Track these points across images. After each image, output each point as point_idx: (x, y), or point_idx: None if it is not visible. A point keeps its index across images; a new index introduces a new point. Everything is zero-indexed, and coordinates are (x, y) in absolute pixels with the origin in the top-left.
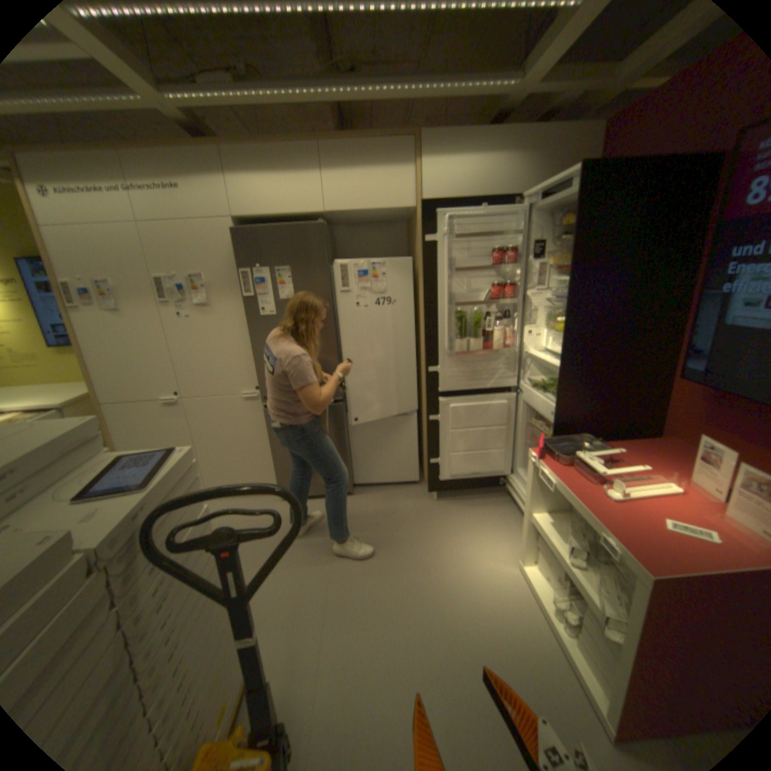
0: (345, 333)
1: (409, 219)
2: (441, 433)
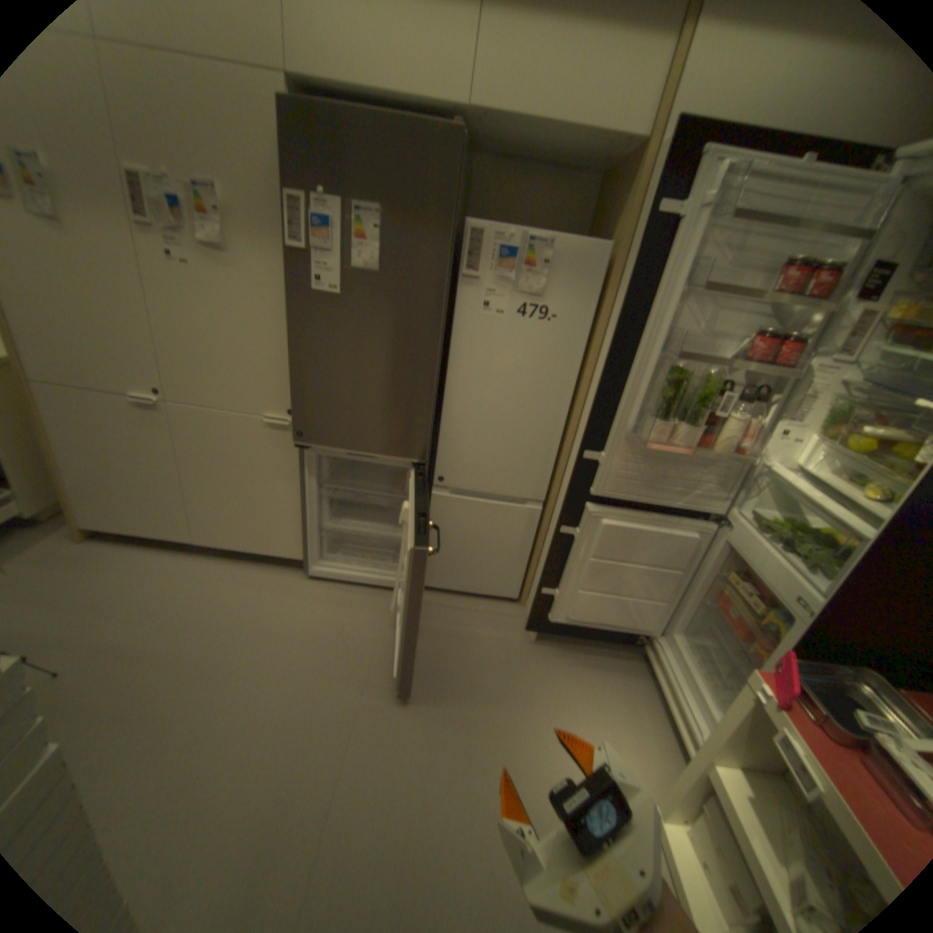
0: (455, 352)
1: (614, 167)
2: (574, 556)
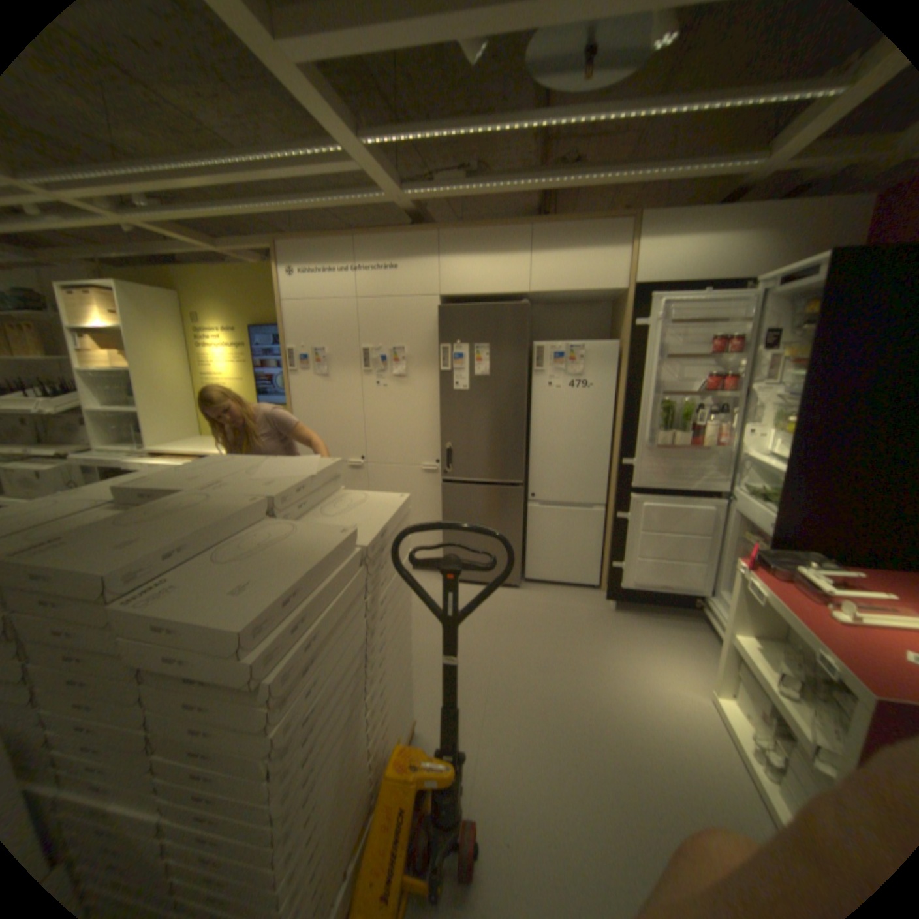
0: (534, 415)
1: (617, 300)
2: (630, 534)
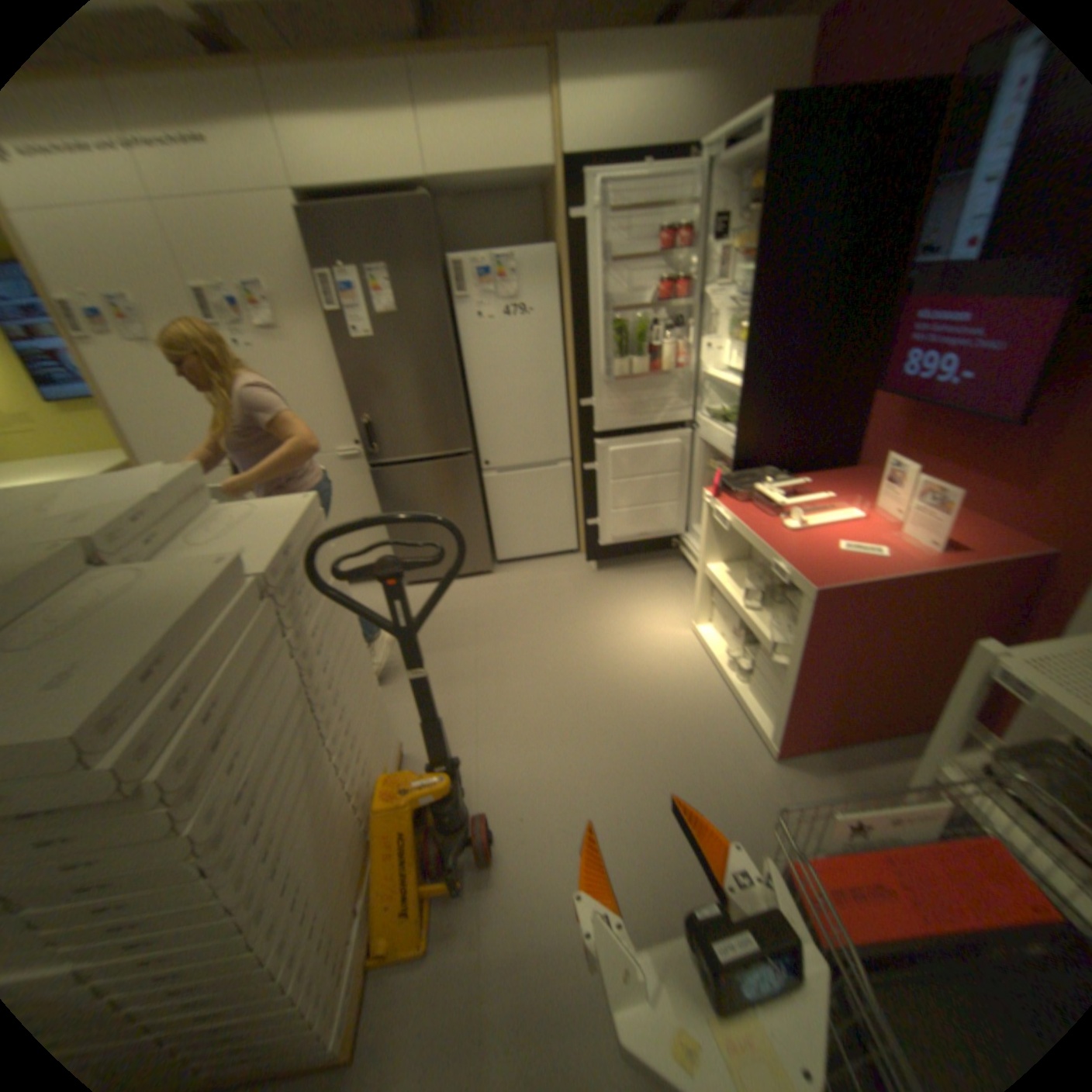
0: (466, 358)
1: (543, 183)
2: (598, 485)
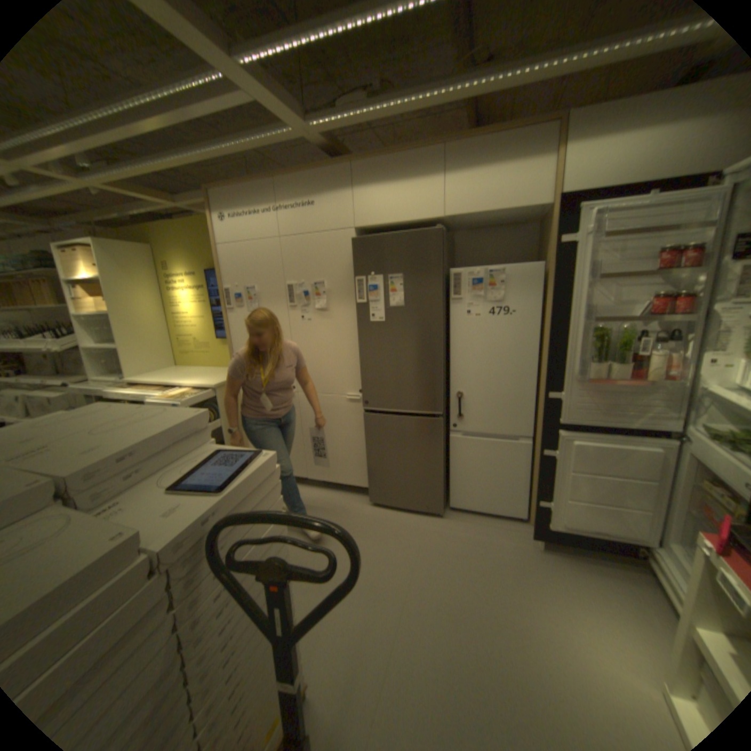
0: (453, 344)
1: (544, 218)
2: (559, 473)
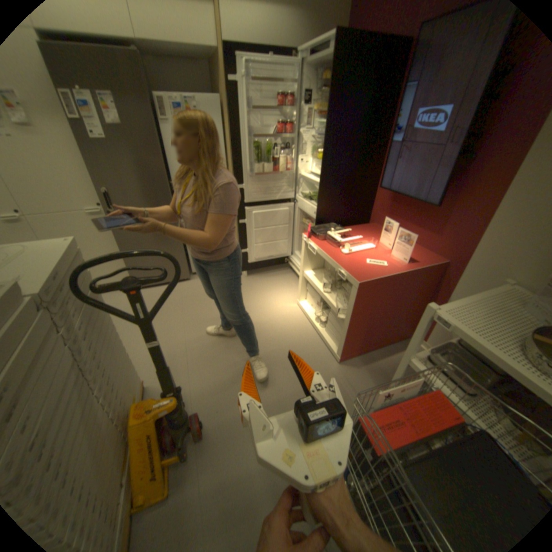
0: (169, 157)
1: (211, 58)
2: (248, 231)
